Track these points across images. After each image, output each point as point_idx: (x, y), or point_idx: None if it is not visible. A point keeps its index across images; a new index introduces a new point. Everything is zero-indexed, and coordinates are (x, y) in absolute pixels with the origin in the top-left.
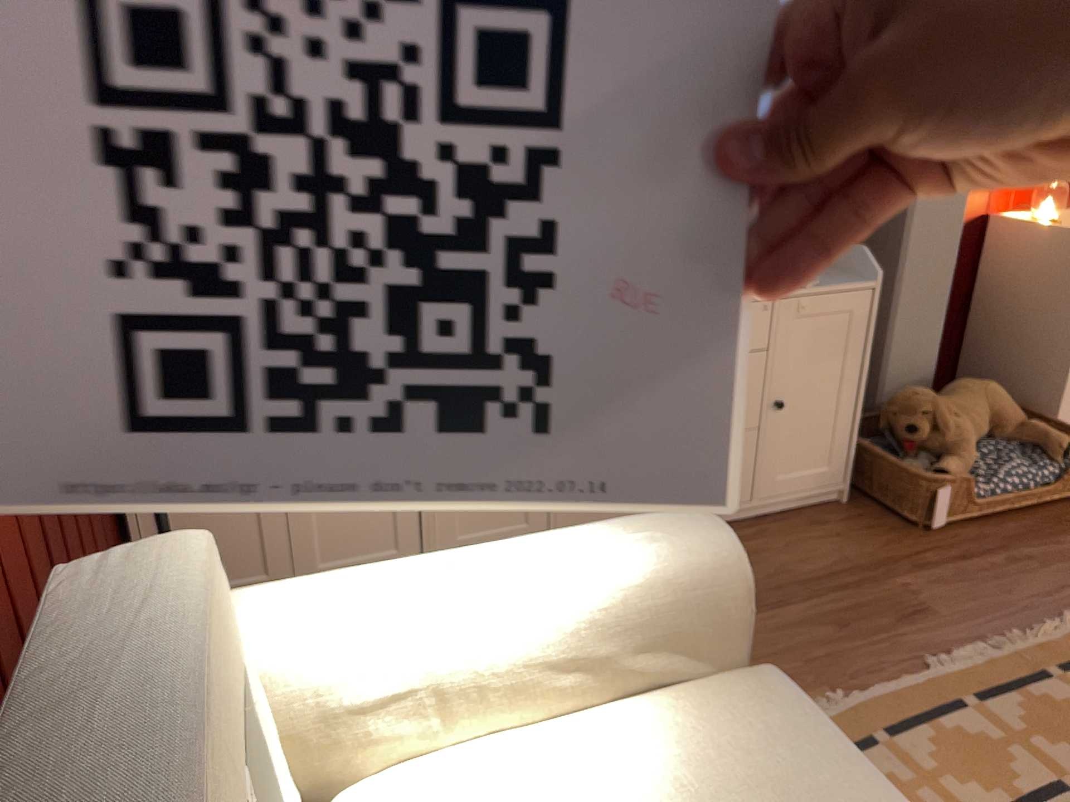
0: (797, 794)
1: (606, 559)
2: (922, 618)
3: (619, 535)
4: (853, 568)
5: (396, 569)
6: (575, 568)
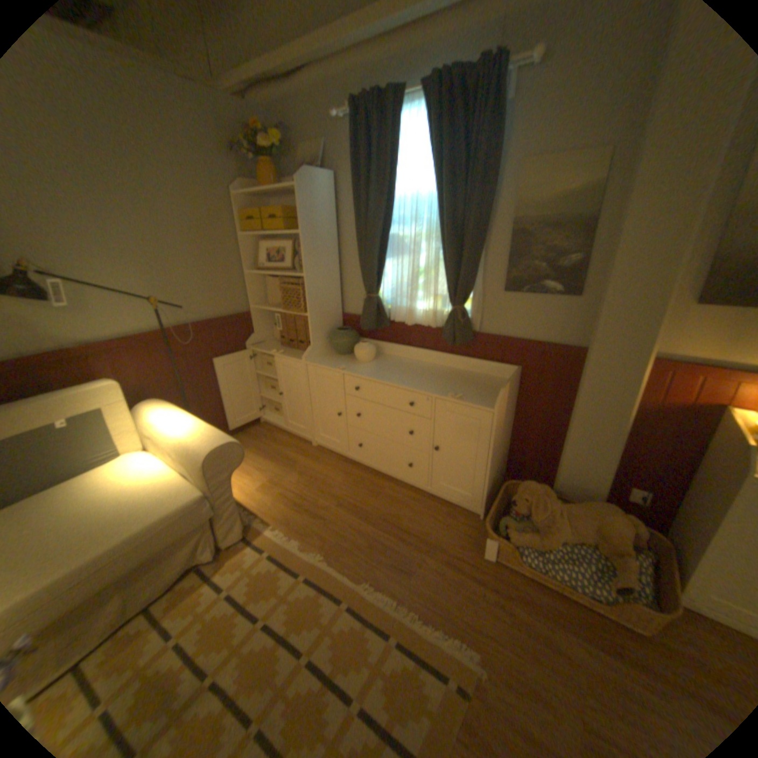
0: (135, 511)
1: (190, 436)
2: (400, 575)
3: (204, 434)
4: (421, 539)
5: (177, 414)
6: (185, 434)
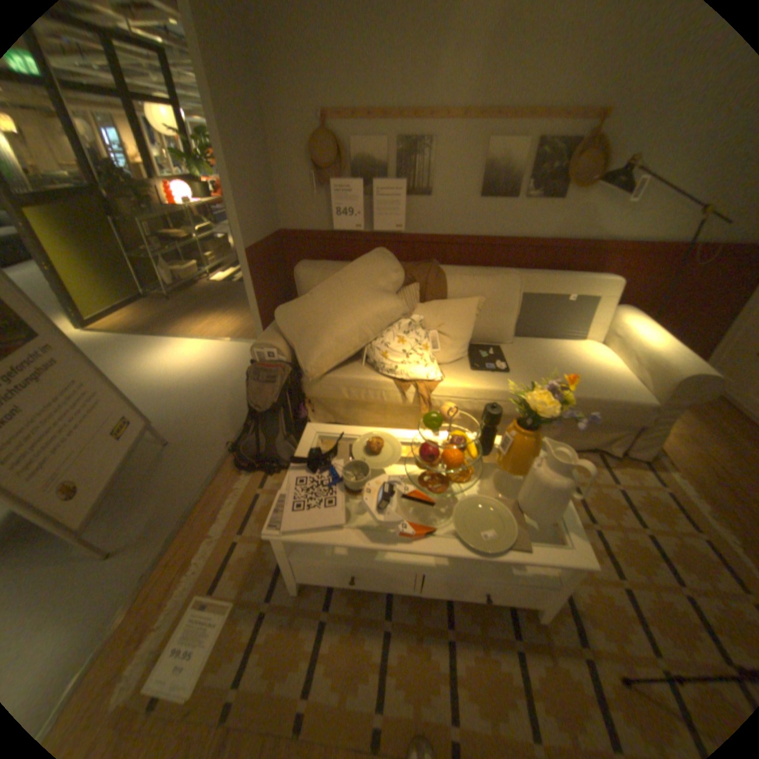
0: (603, 386)
1: (673, 353)
2: None
3: (690, 358)
4: None
5: (658, 329)
6: (667, 349)
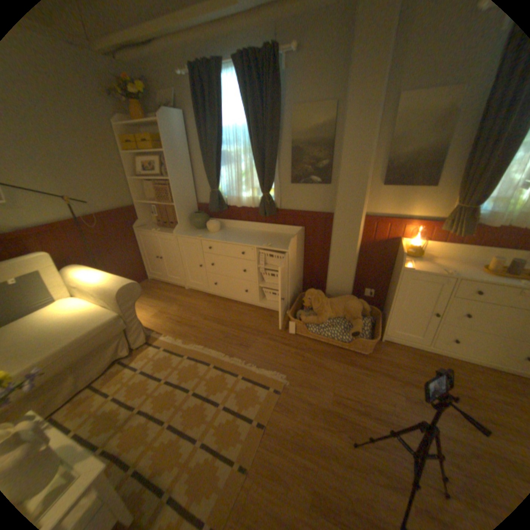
0: (75, 327)
1: (104, 282)
2: (242, 348)
3: (113, 280)
4: (254, 329)
5: (92, 271)
6: (100, 281)
